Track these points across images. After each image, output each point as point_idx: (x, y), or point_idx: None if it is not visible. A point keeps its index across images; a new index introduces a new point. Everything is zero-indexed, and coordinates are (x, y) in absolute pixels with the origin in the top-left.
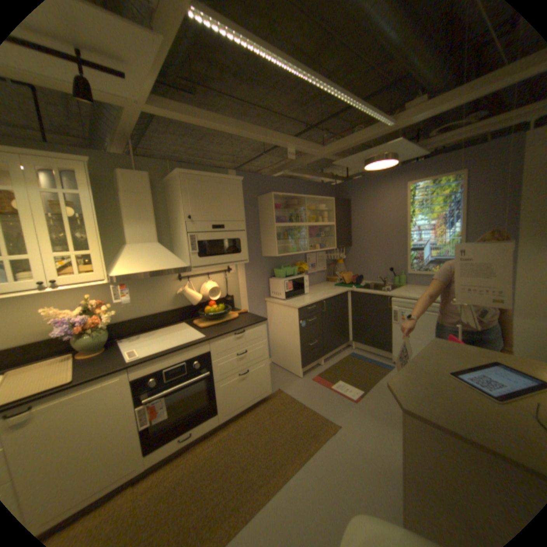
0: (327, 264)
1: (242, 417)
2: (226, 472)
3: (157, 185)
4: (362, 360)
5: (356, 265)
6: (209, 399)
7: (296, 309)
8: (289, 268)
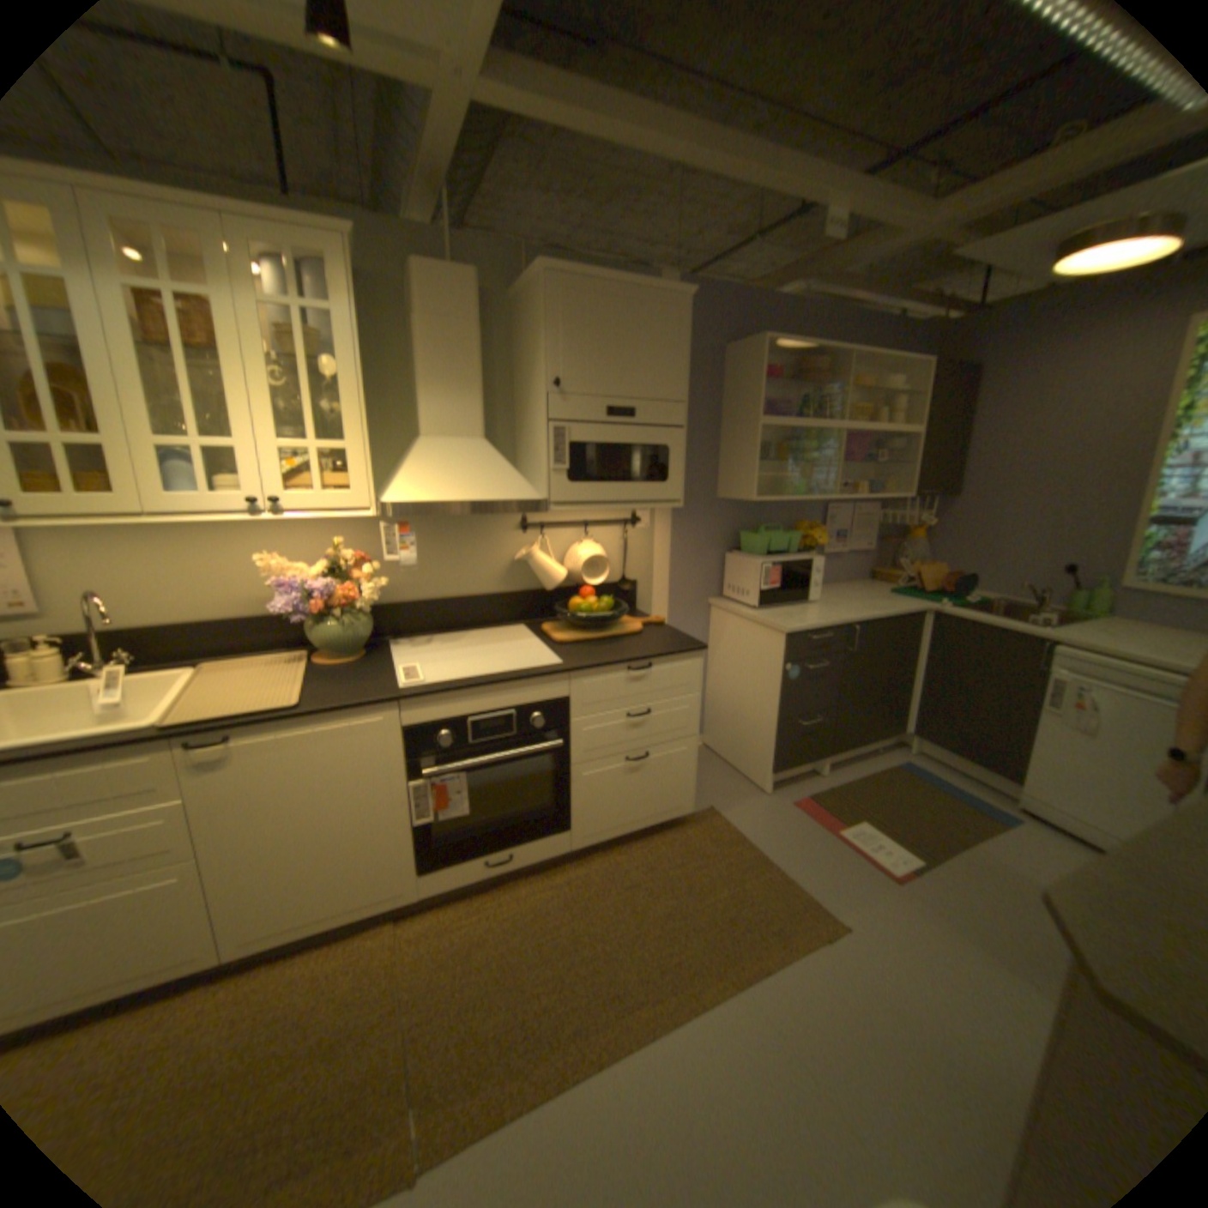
0: (879, 534)
1: (622, 847)
2: (573, 952)
3: (494, 305)
4: (933, 787)
5: (961, 546)
6: (557, 796)
7: (783, 636)
8: (779, 533)
